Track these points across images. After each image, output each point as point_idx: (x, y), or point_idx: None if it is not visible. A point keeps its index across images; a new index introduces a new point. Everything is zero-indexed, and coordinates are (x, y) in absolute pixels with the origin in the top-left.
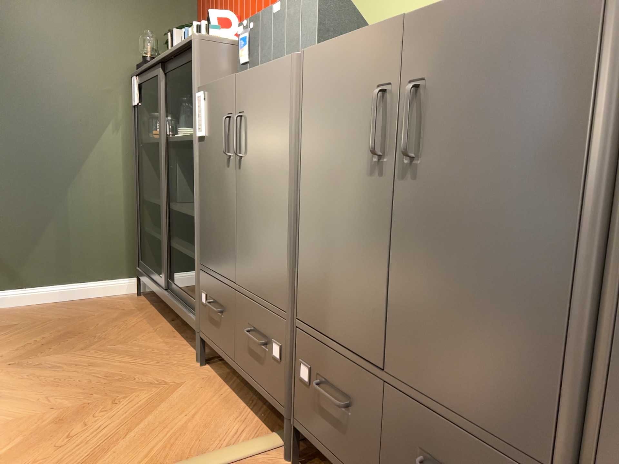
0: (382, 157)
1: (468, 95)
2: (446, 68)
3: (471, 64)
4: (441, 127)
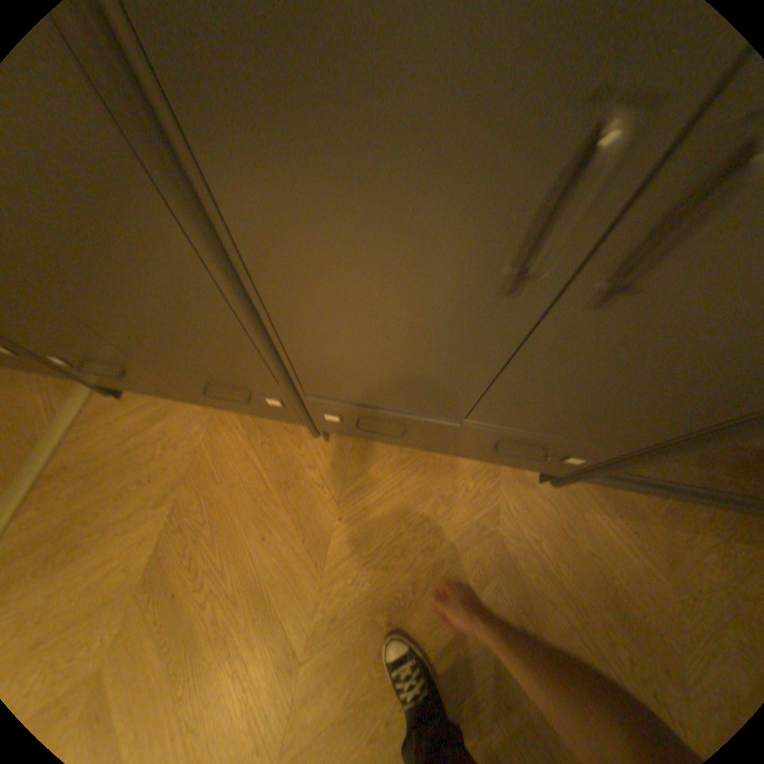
0: None
1: None
2: None
3: None
4: None
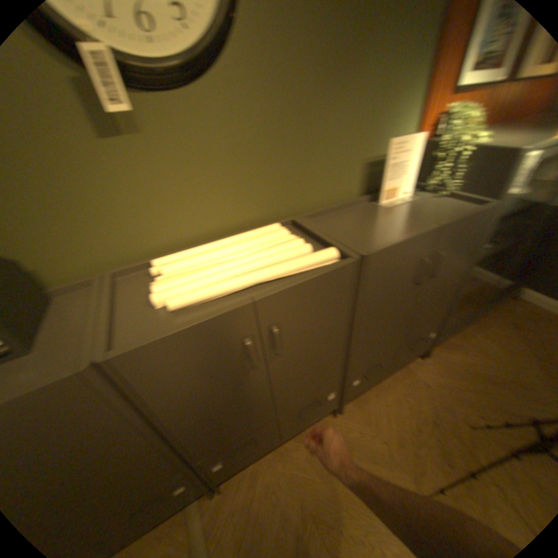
0: (256, 362)
1: (306, 318)
2: (292, 314)
3: (306, 308)
4: (294, 334)
